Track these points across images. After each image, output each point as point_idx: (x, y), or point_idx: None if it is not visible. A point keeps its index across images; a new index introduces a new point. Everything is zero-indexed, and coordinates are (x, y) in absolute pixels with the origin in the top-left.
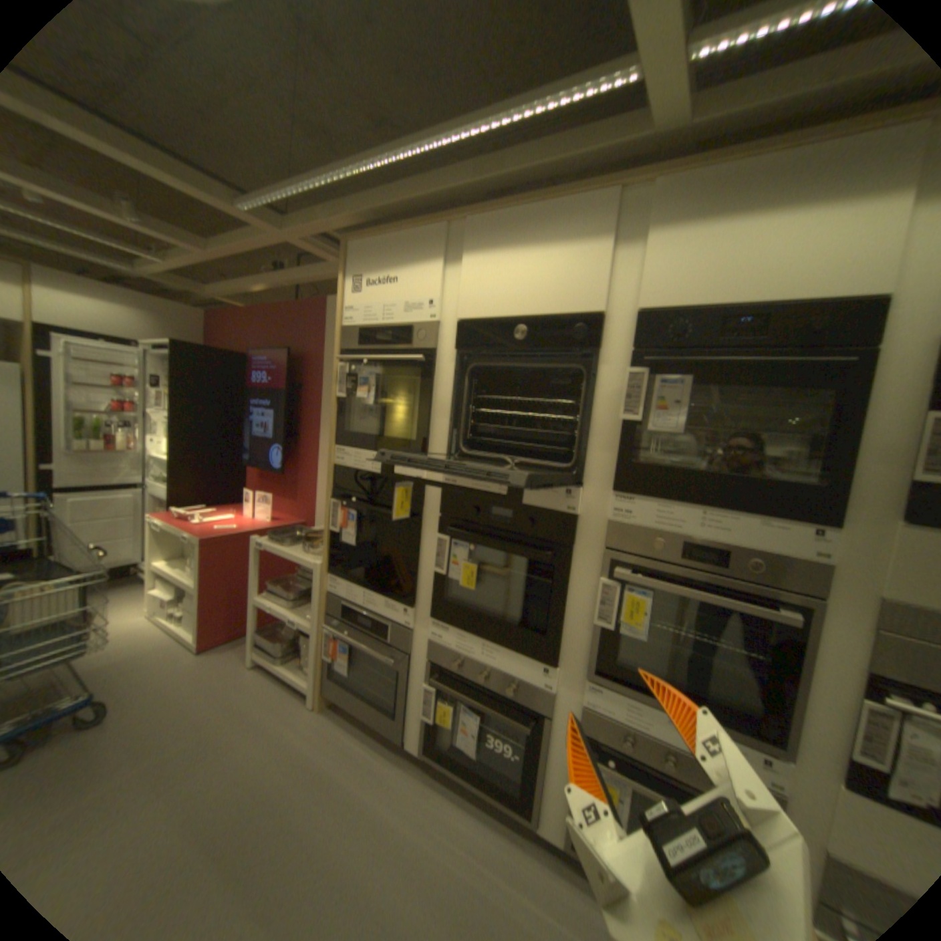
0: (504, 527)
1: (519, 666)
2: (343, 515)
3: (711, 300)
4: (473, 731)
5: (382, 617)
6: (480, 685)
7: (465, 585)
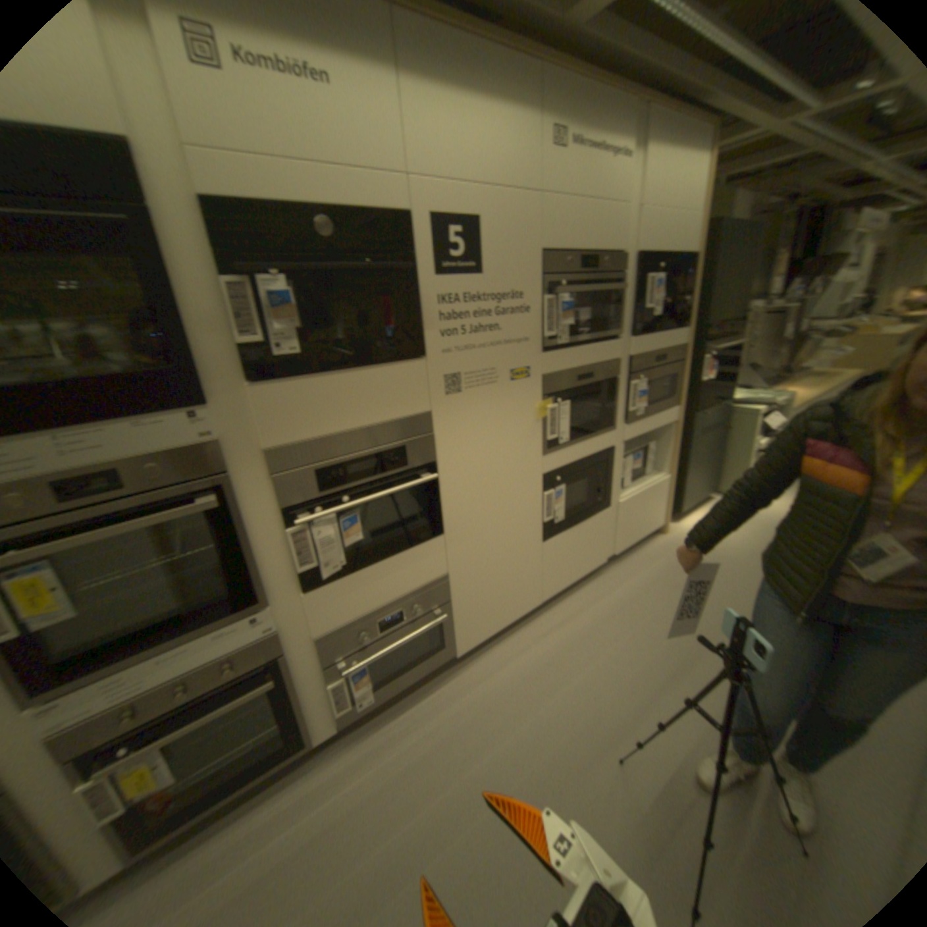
0: None
1: None
2: None
3: None
4: None
5: None
6: None
7: None
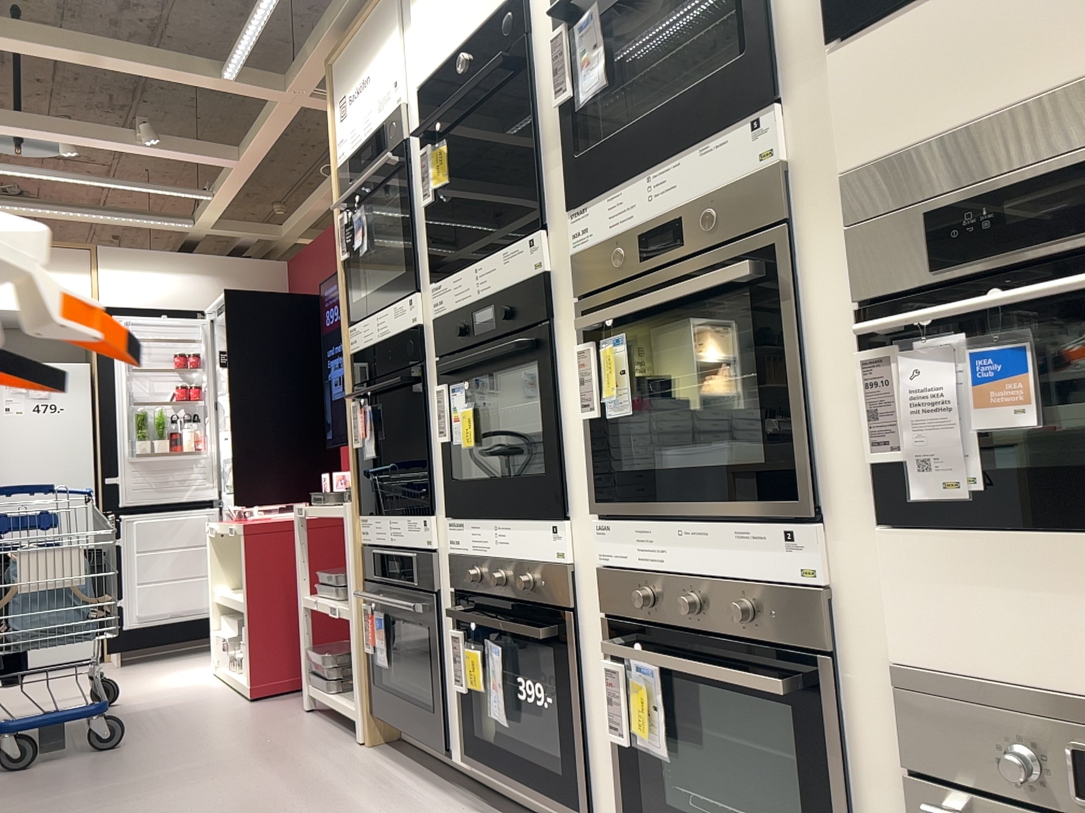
0: (486, 333)
1: (529, 538)
2: (360, 417)
3: None
4: (498, 674)
5: (407, 548)
6: (499, 595)
7: (464, 442)
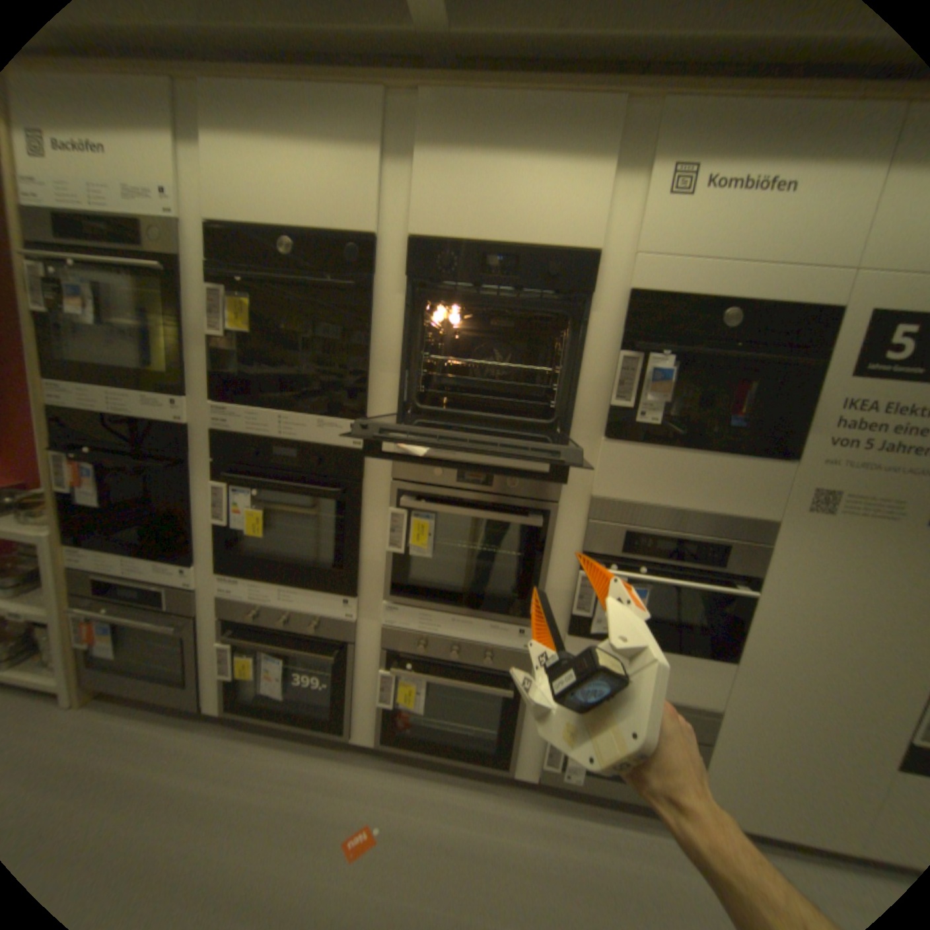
0: (289, 468)
1: (317, 603)
2: (72, 470)
3: (473, 237)
4: (275, 674)
5: (152, 584)
6: (279, 629)
7: (251, 533)
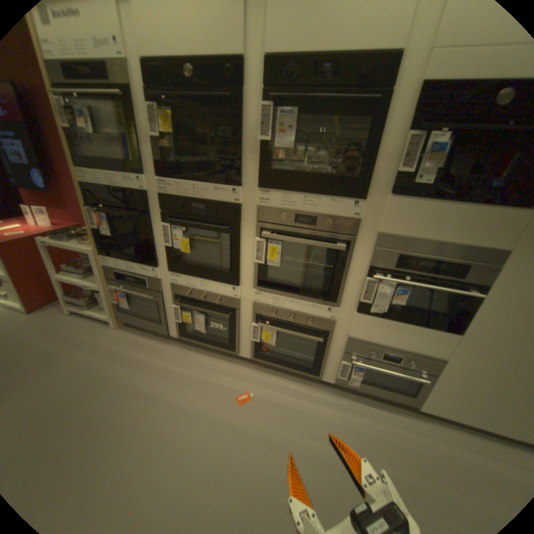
0: (200, 215)
1: (219, 288)
2: (95, 217)
3: (308, 49)
4: (201, 321)
5: (140, 275)
6: (201, 300)
7: (183, 251)
